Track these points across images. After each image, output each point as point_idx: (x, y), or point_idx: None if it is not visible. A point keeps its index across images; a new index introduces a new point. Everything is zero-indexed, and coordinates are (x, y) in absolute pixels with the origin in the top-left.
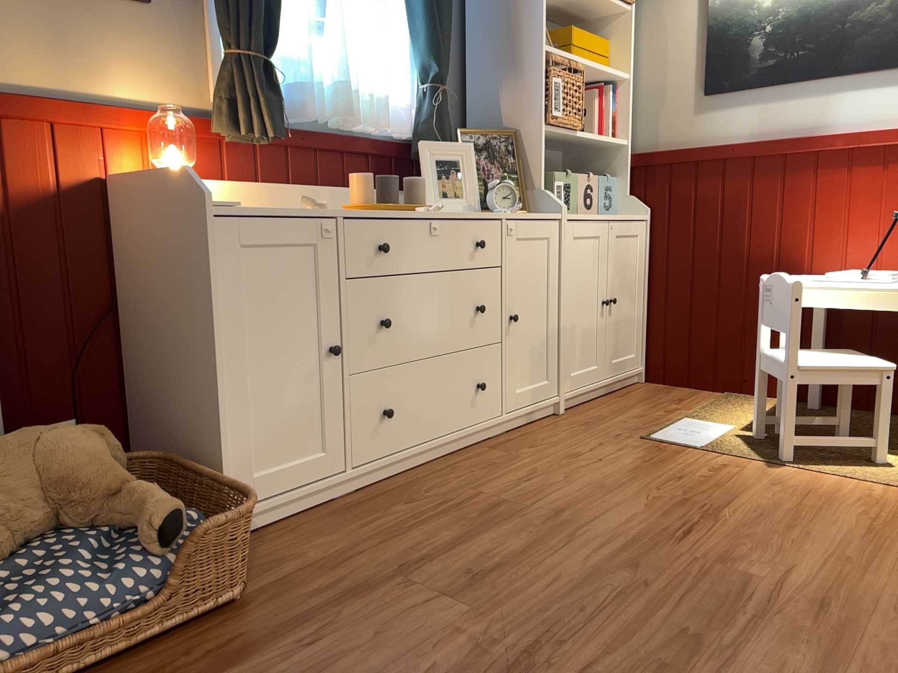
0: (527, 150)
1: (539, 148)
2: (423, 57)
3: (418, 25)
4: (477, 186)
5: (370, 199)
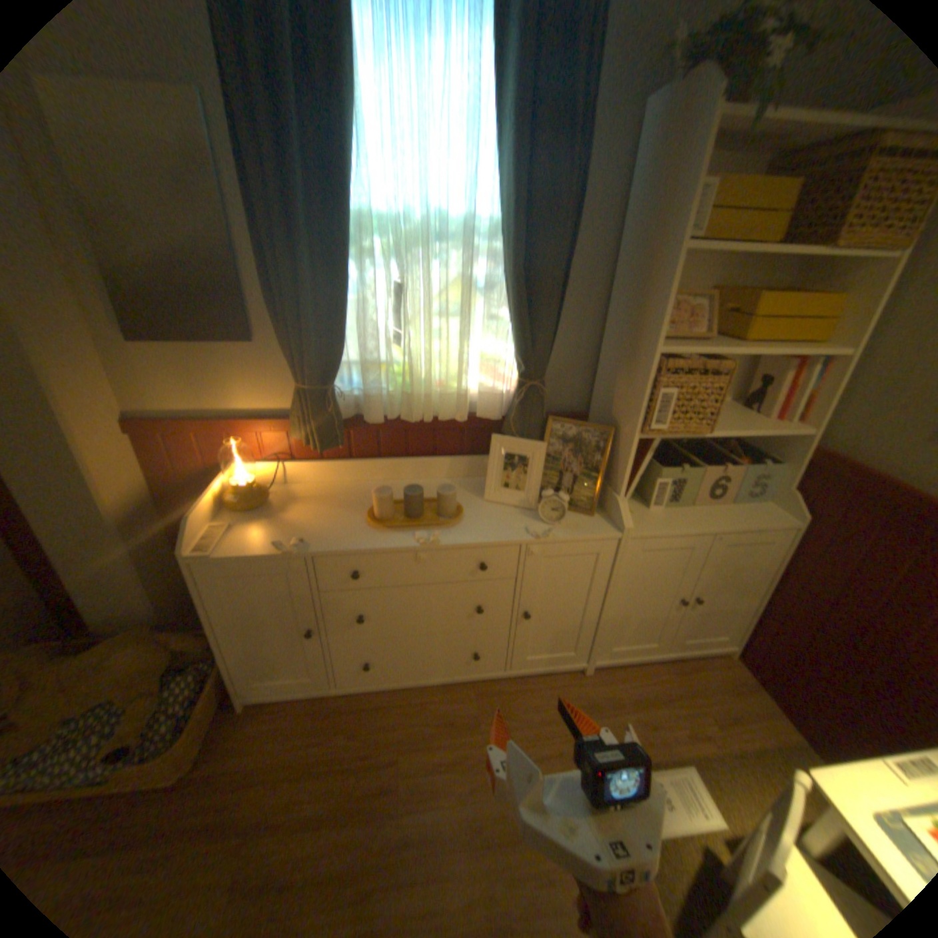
0: (620, 451)
1: (628, 457)
2: (516, 352)
3: (512, 320)
4: (538, 486)
5: (386, 513)
